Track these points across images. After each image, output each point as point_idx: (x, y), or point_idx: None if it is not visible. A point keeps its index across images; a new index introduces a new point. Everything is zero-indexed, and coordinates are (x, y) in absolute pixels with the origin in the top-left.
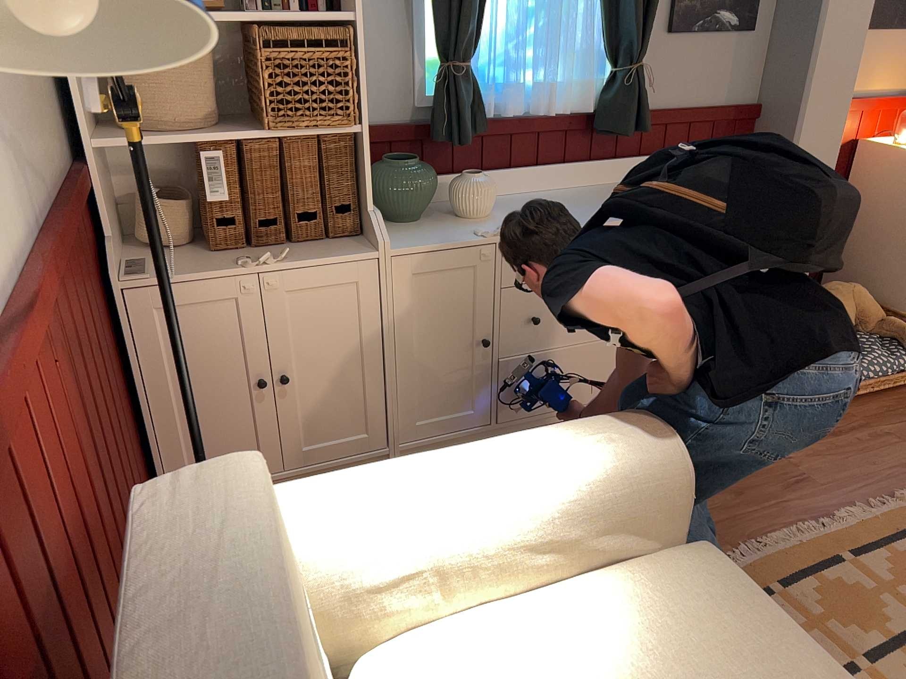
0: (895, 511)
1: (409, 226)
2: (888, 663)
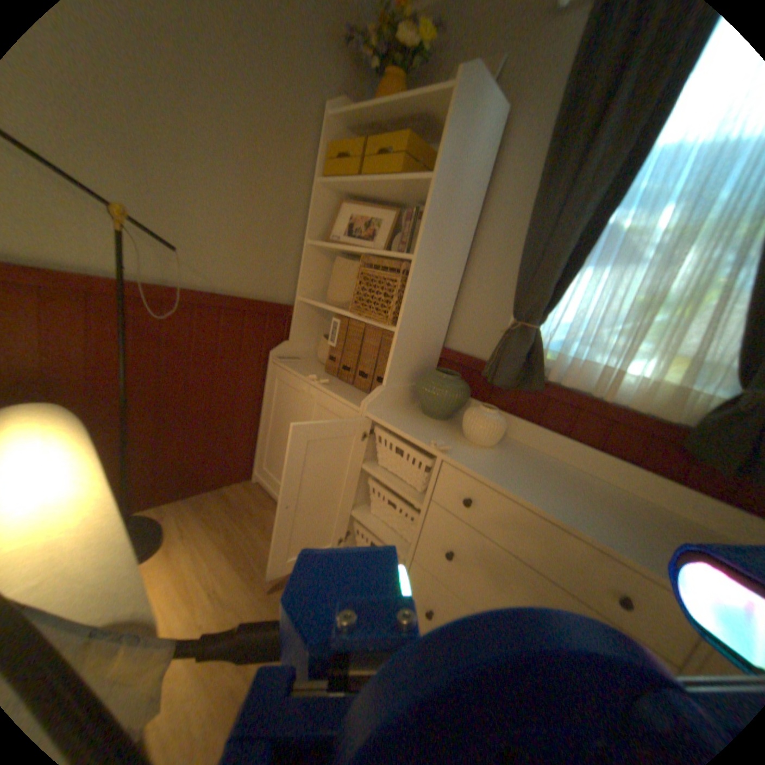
0: None
1: (422, 418)
2: None
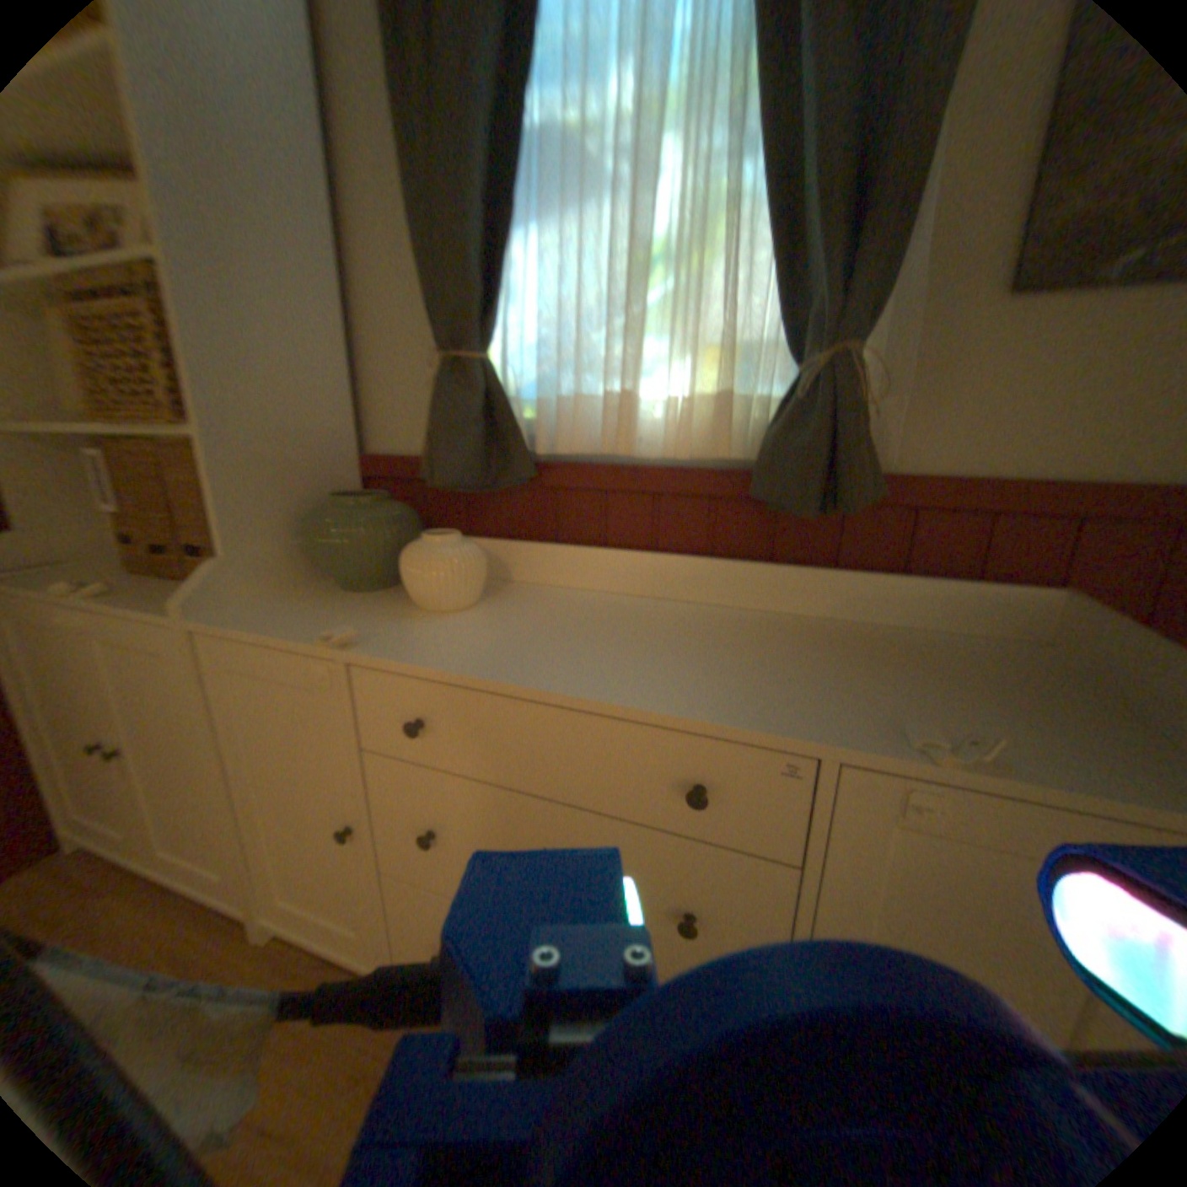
0: None
1: (337, 597)
2: None
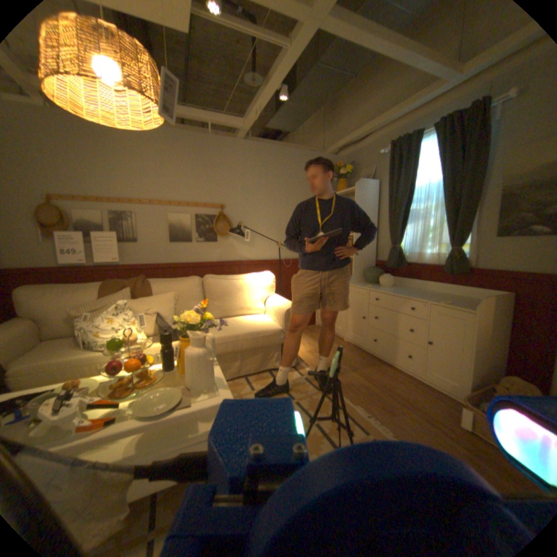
0: (385, 437)
1: (367, 284)
2: (298, 407)
